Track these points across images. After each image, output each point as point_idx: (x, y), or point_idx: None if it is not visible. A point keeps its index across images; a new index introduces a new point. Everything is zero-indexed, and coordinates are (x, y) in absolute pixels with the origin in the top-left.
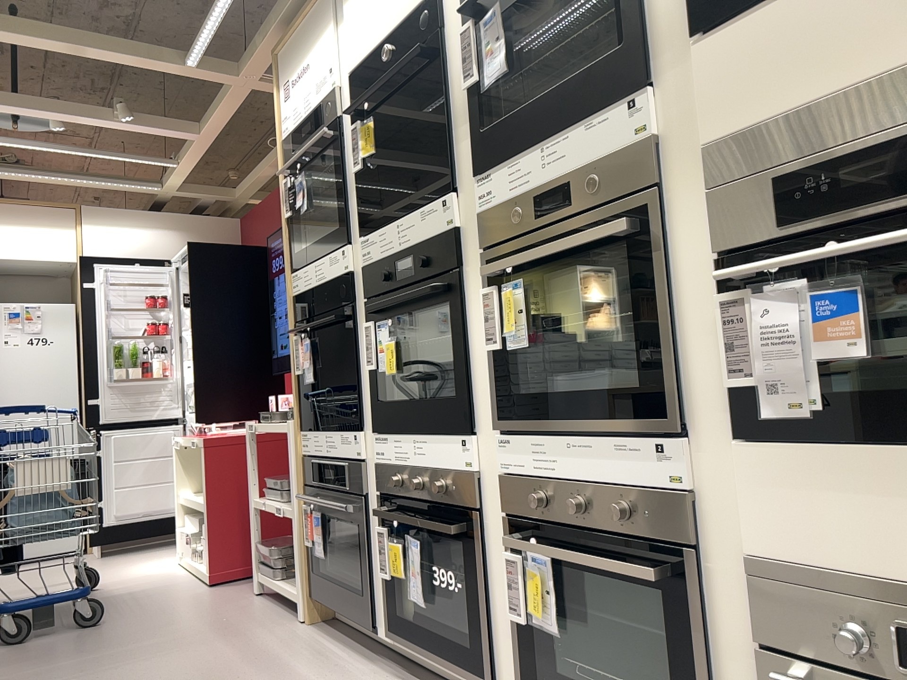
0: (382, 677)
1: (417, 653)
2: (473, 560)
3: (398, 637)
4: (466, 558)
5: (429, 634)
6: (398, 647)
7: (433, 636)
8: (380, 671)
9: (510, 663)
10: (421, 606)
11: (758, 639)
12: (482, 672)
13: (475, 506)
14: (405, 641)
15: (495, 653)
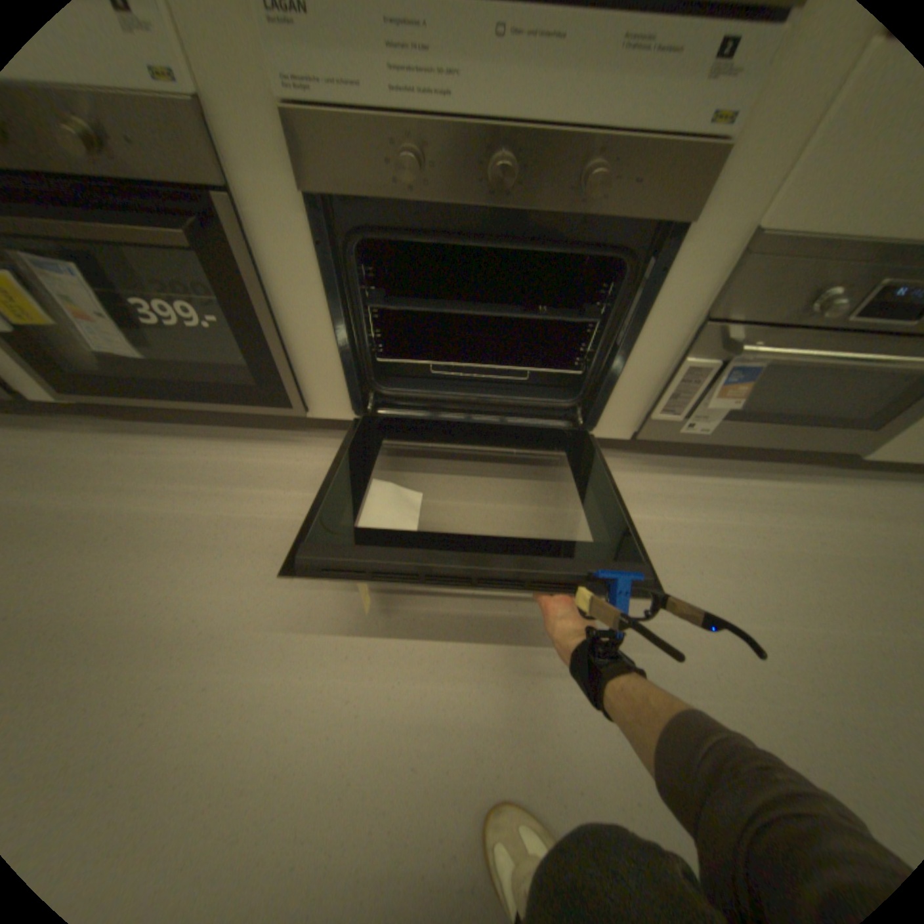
0: (87, 442)
1: (130, 401)
2: (230, 277)
3: (84, 396)
4: (211, 275)
5: (157, 382)
6: (81, 401)
7: (168, 382)
8: (72, 436)
9: (326, 383)
10: (129, 355)
11: (715, 313)
12: (282, 400)
13: (213, 179)
14: (104, 397)
15: (293, 378)
